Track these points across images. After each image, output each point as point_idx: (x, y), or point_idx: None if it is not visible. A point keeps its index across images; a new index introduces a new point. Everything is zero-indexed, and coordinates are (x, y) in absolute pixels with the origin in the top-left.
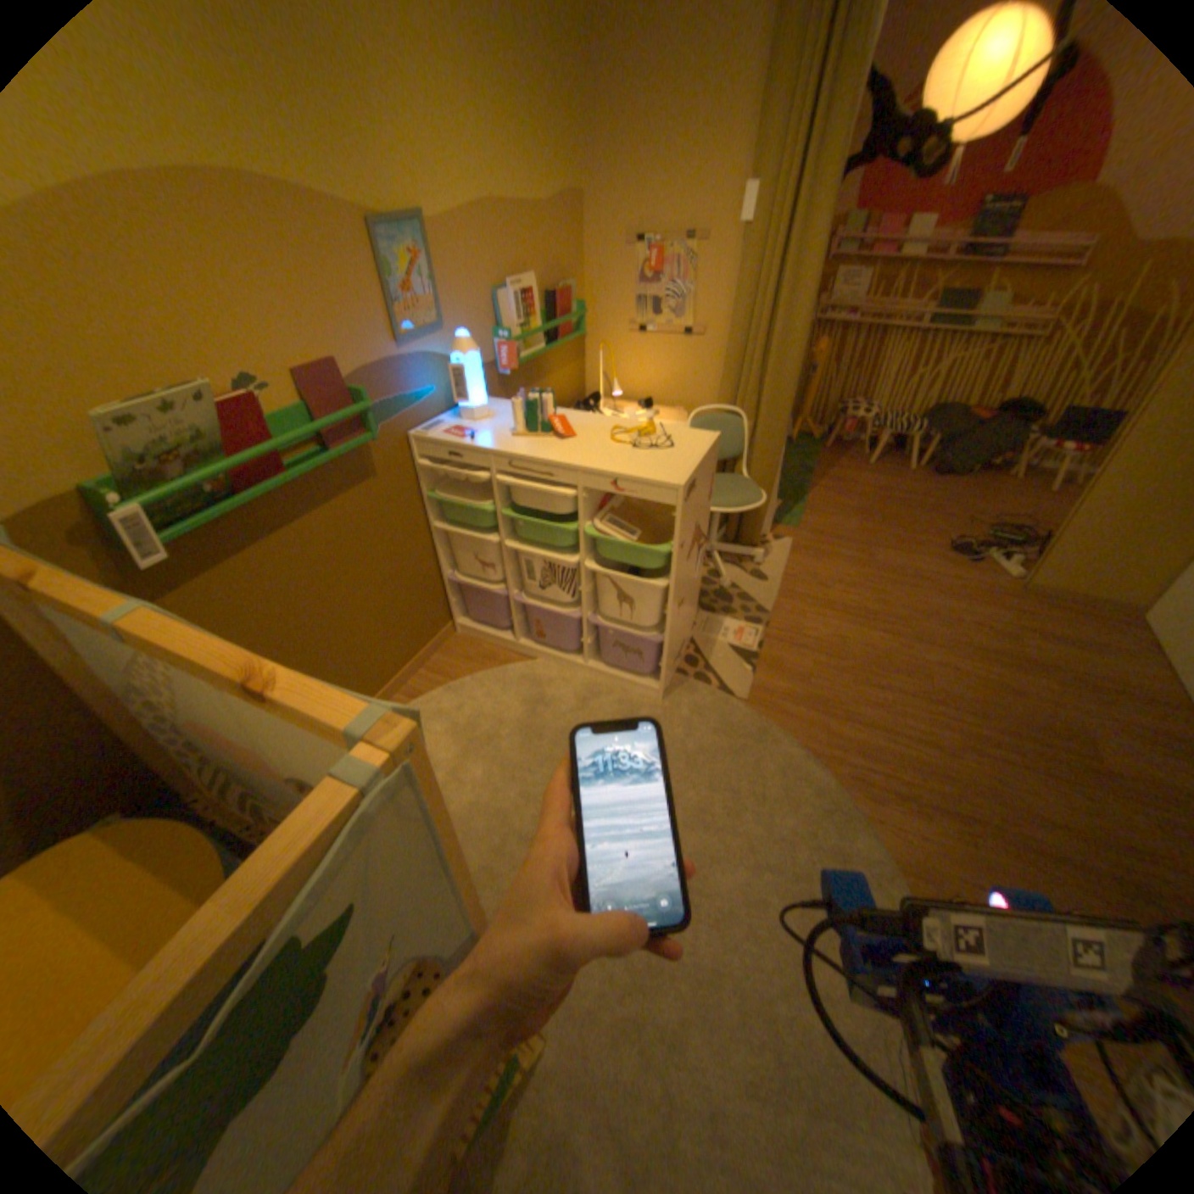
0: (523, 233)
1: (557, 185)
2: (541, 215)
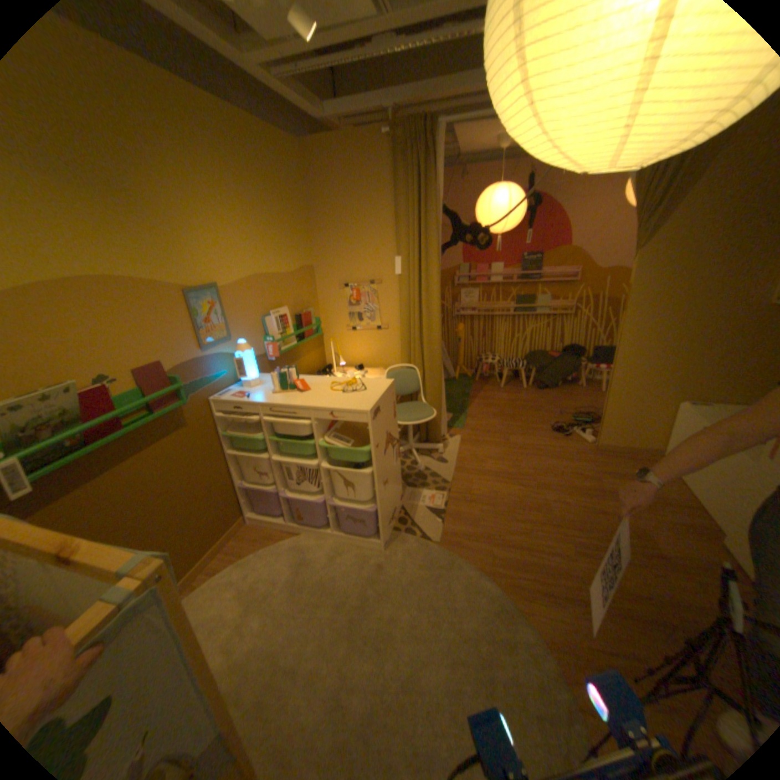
0: (279, 287)
1: (298, 264)
2: (289, 279)
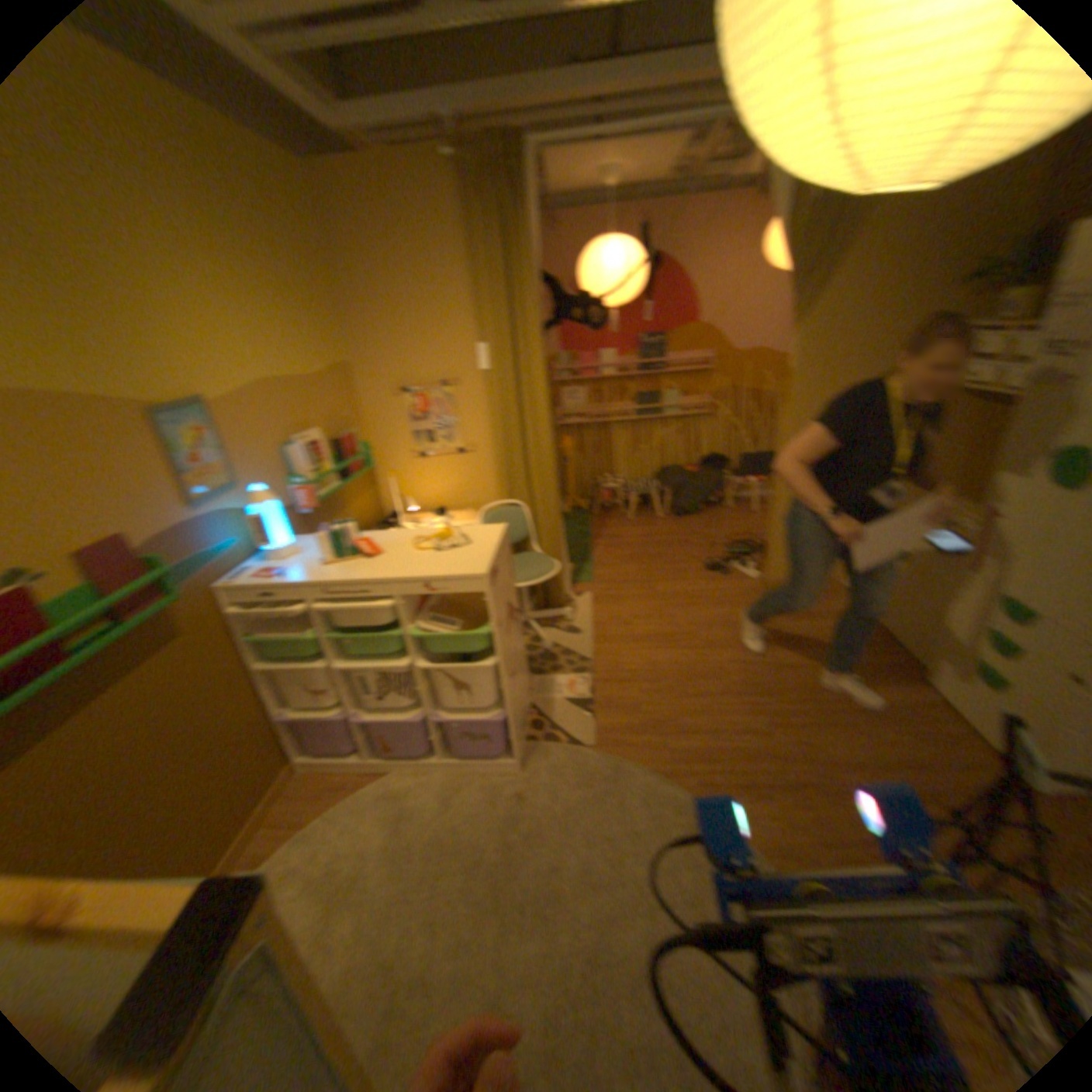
0: (299, 398)
1: (322, 360)
2: (313, 384)
